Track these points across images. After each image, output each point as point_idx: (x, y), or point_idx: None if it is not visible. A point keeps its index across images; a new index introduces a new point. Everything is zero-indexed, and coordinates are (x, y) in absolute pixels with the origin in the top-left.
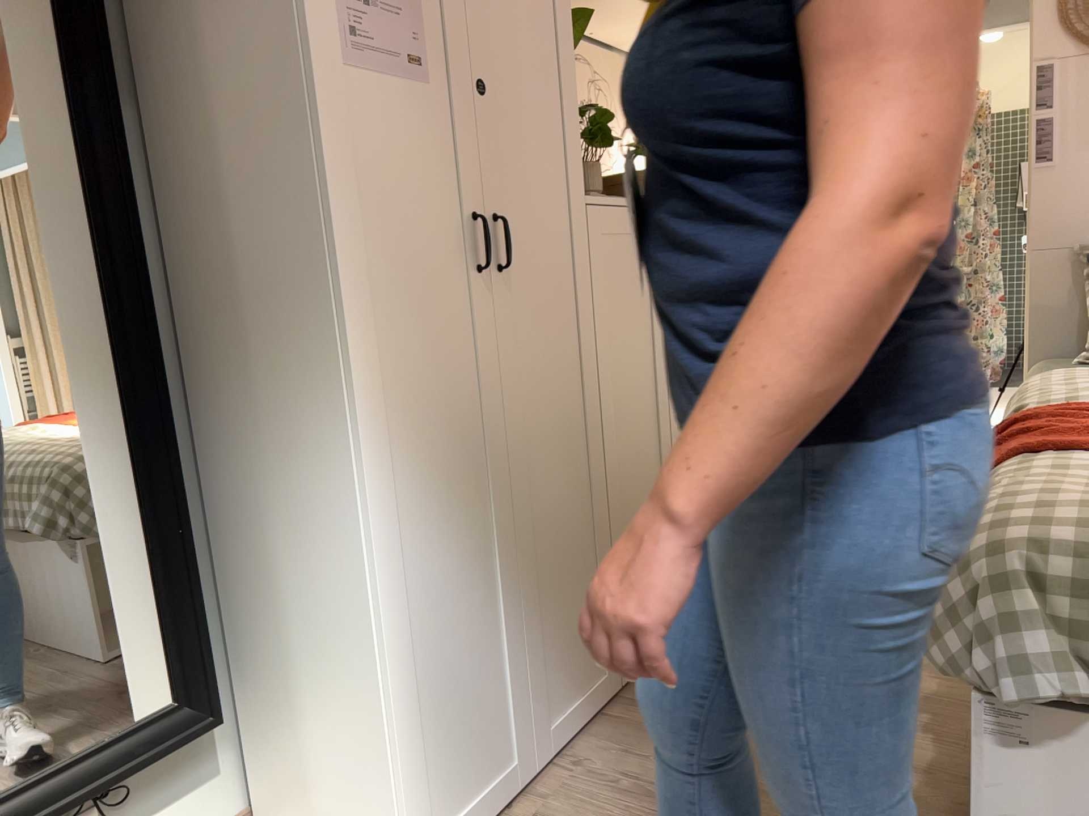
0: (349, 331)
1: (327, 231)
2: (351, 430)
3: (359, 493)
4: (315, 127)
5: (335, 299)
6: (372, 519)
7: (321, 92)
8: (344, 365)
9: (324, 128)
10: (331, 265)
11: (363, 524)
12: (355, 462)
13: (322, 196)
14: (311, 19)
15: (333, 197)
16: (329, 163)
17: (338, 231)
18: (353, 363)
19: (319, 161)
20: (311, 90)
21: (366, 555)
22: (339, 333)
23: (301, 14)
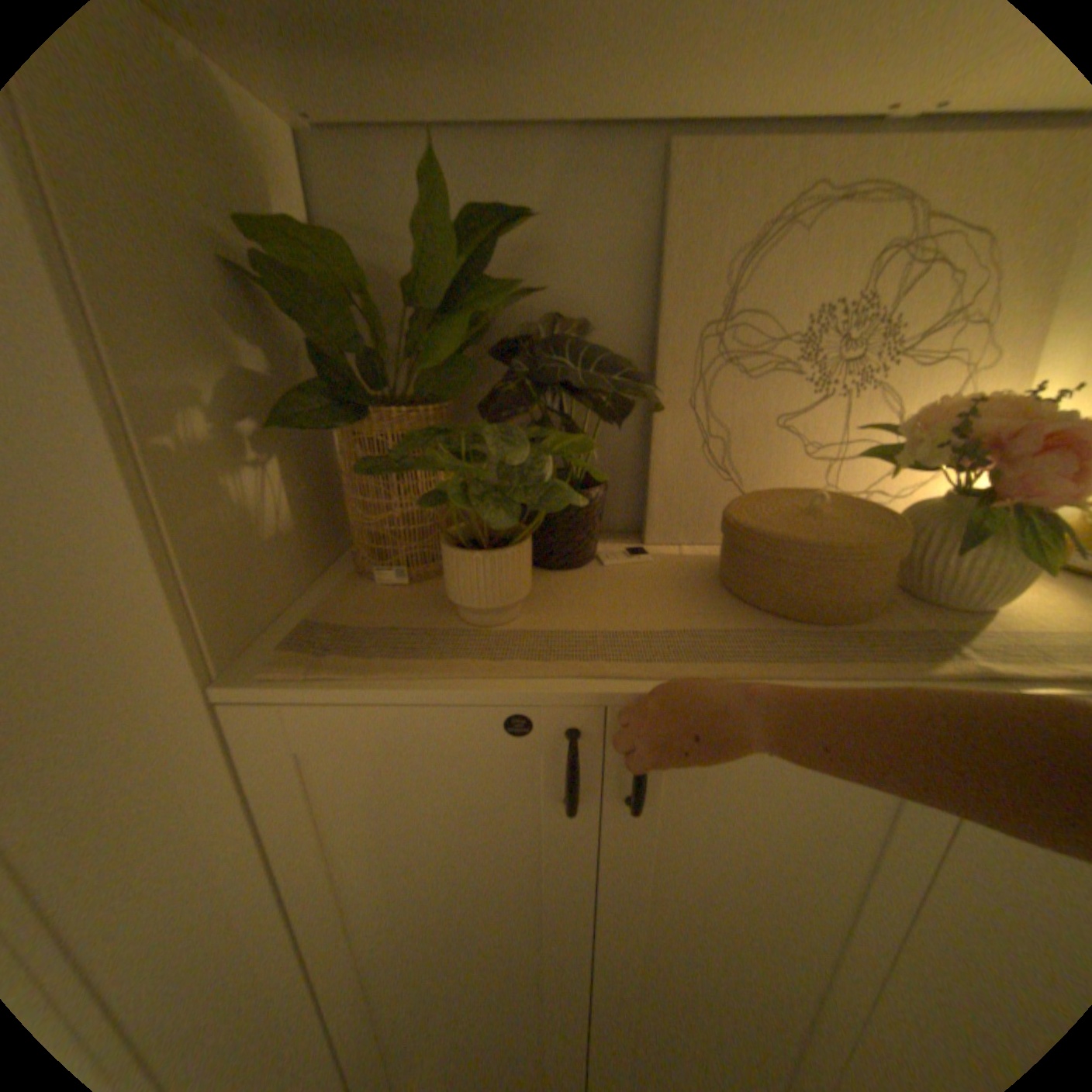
0: None
1: None
2: None
3: None
4: None
5: None
6: None
7: None
8: None
9: None
10: None
11: None
12: None
13: None
14: None
15: None
16: None
17: None
18: None
19: None
20: None
21: None
22: None
23: None
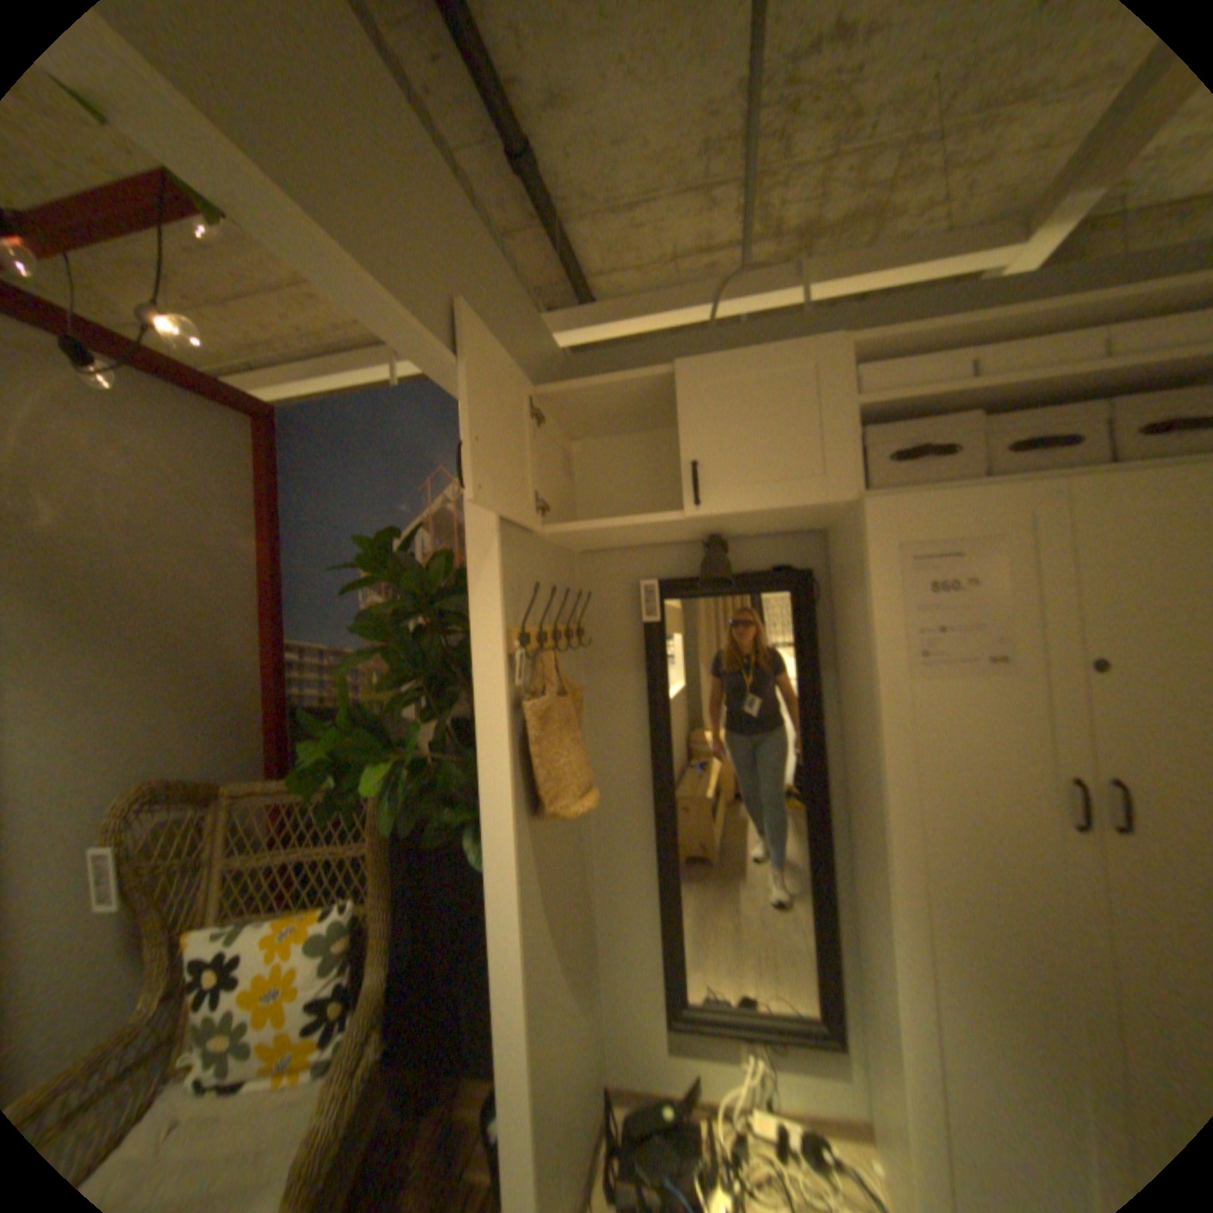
0: (906, 866)
1: (890, 796)
2: (901, 936)
3: (905, 983)
4: (885, 729)
5: (893, 842)
6: (917, 1007)
7: (893, 705)
8: (897, 889)
9: (895, 727)
10: (892, 819)
11: (907, 1006)
12: (903, 959)
13: (888, 773)
14: (889, 659)
15: (898, 773)
16: (896, 750)
17: (900, 796)
18: (908, 889)
19: (886, 751)
20: (883, 705)
21: (908, 1030)
22: (895, 866)
23: (879, 658)
